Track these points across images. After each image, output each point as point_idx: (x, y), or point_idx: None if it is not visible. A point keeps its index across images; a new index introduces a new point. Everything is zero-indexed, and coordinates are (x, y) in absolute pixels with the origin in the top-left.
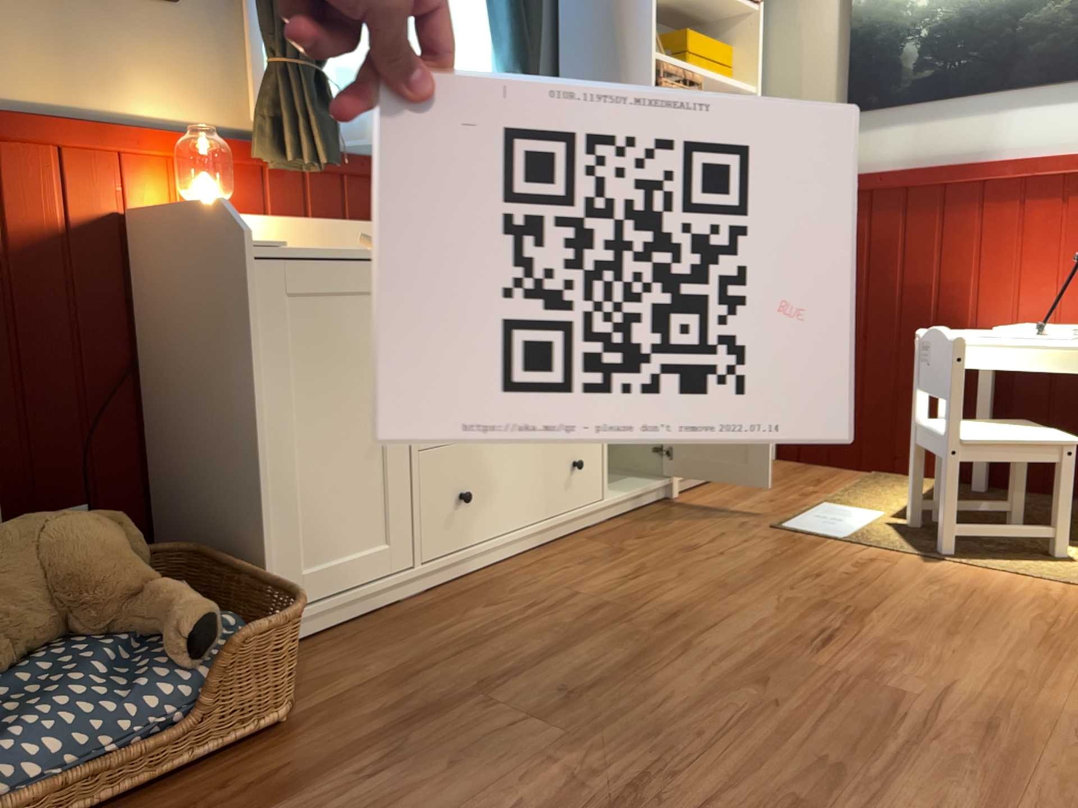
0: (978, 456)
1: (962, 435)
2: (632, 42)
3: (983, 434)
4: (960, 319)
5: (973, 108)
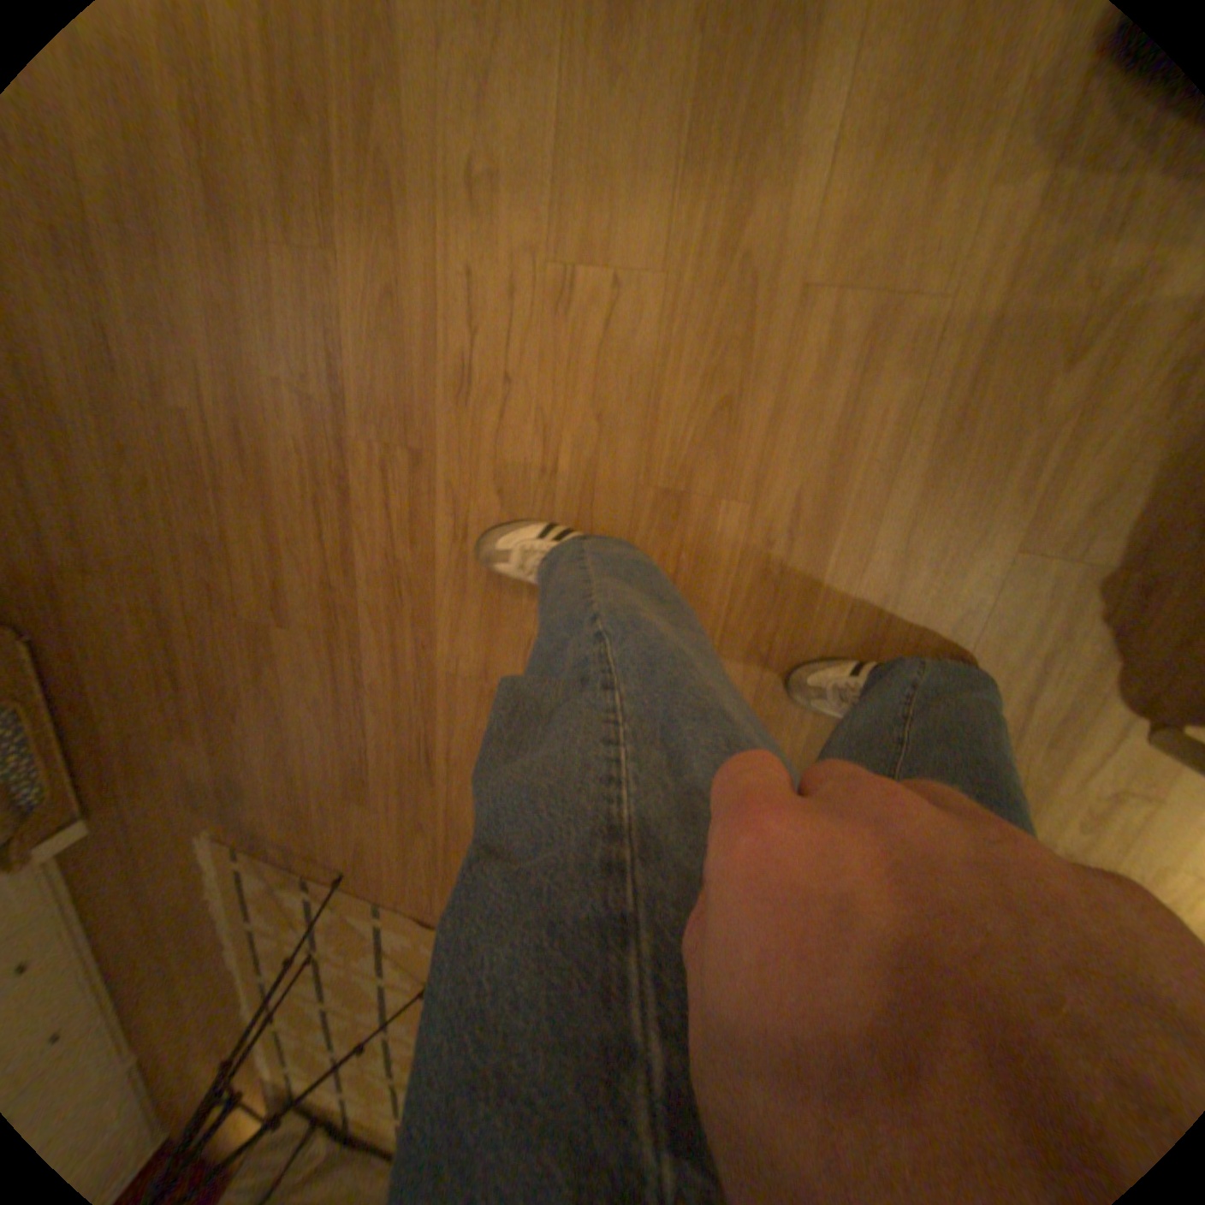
0: None
1: None
2: None
3: None
4: None
5: None
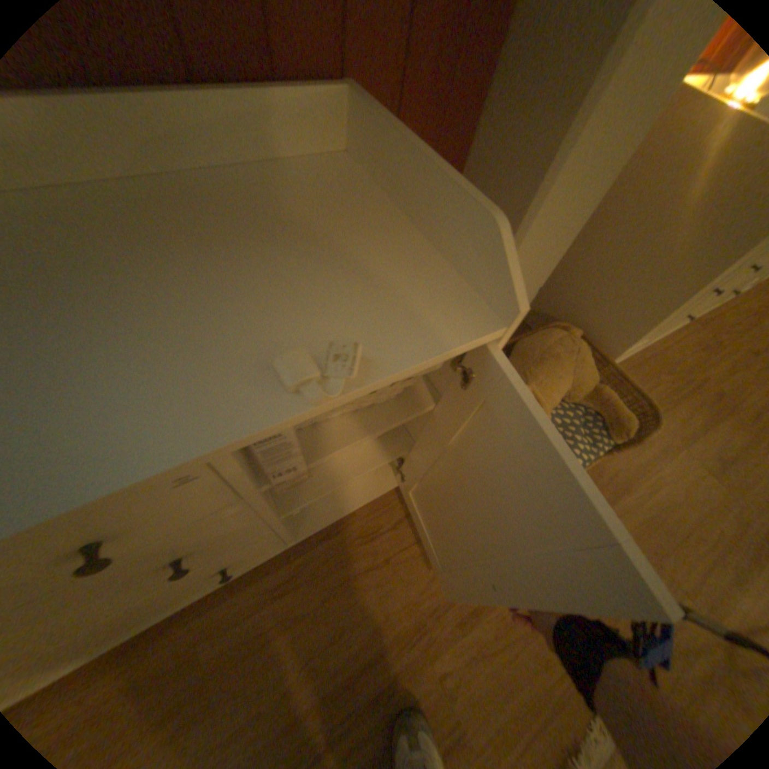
0: None
1: None
2: None
3: None
4: None
5: None
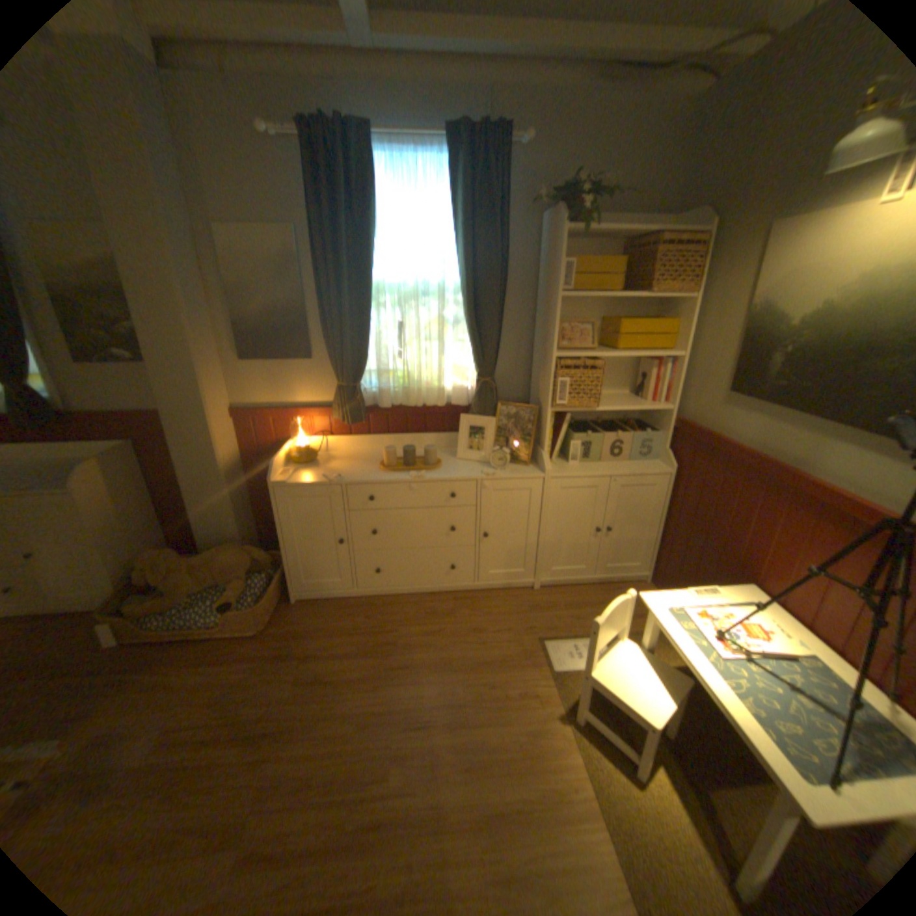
0: (600, 691)
1: (600, 673)
2: (549, 344)
3: (617, 680)
4: (756, 575)
5: (812, 423)
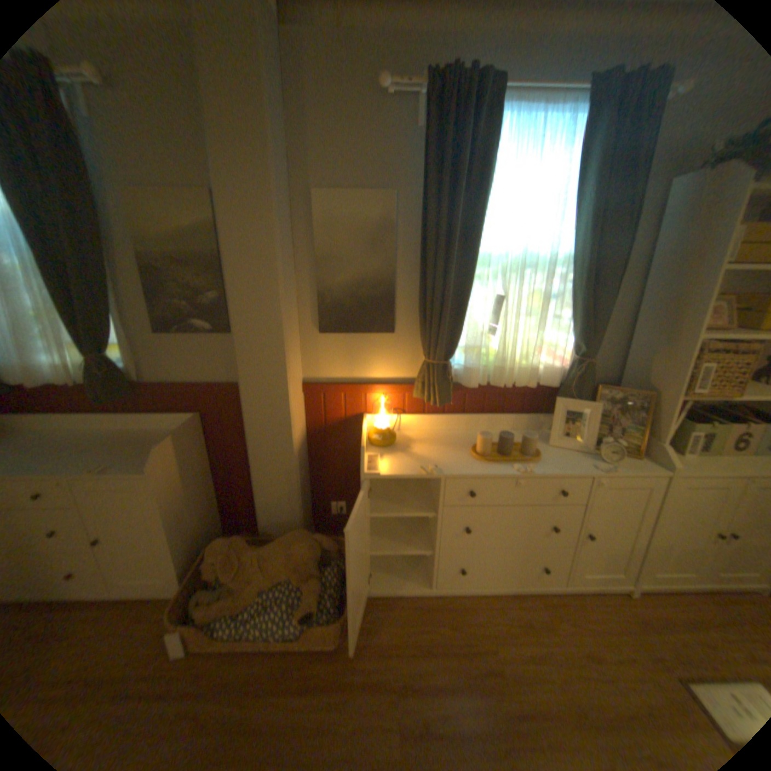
0: None
1: None
2: (689, 323)
3: None
4: None
5: None
